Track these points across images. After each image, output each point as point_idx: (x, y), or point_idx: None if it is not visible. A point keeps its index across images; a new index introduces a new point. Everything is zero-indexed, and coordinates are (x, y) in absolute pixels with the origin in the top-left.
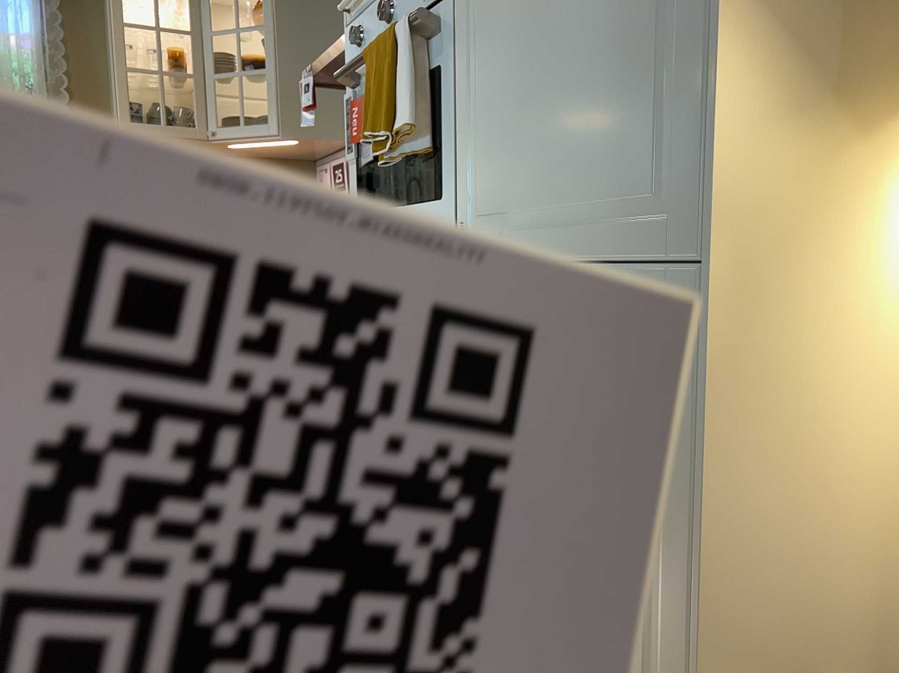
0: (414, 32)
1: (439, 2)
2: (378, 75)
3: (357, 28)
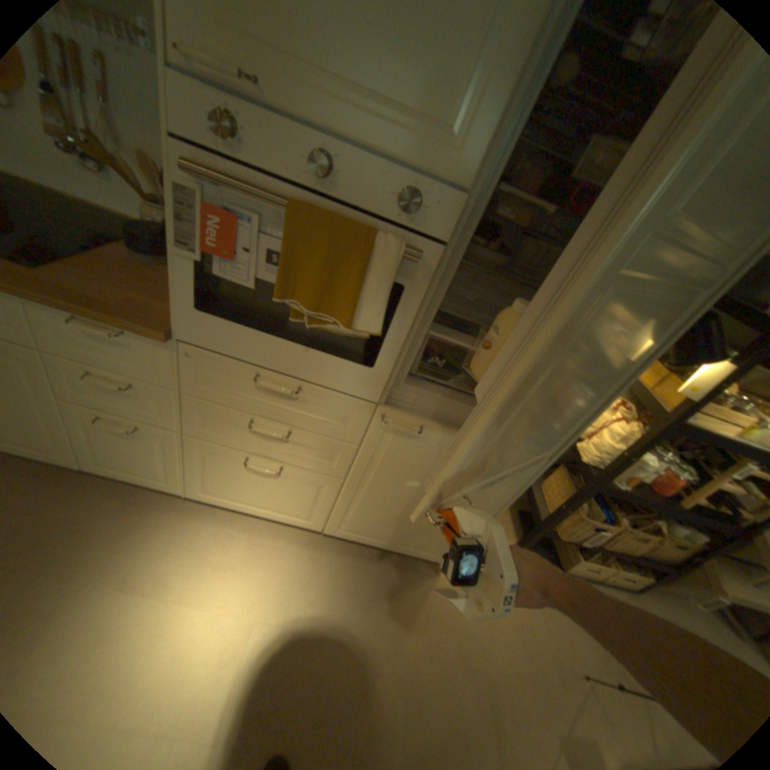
0: (404, 265)
1: (414, 228)
2: (324, 258)
3: (227, 117)
